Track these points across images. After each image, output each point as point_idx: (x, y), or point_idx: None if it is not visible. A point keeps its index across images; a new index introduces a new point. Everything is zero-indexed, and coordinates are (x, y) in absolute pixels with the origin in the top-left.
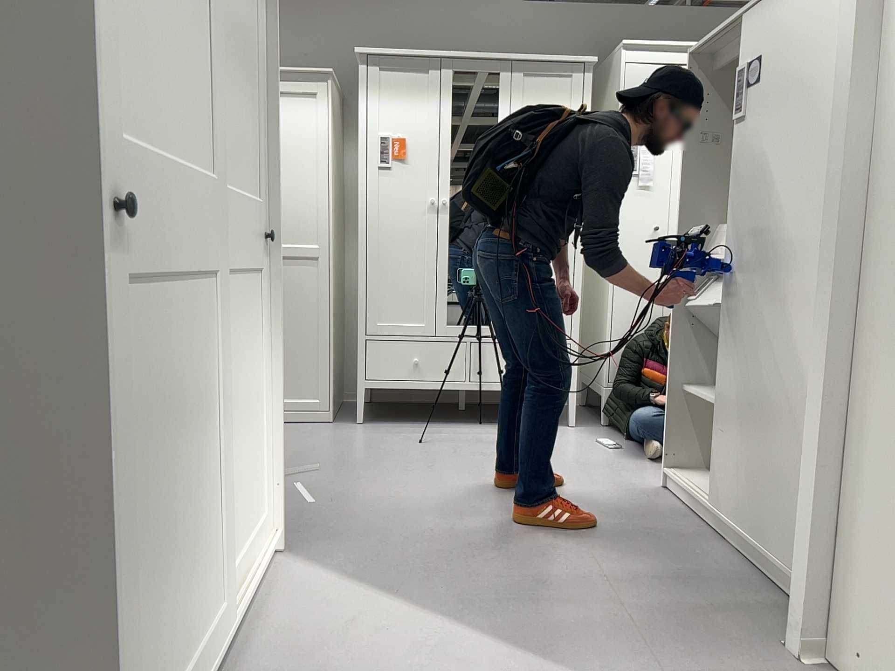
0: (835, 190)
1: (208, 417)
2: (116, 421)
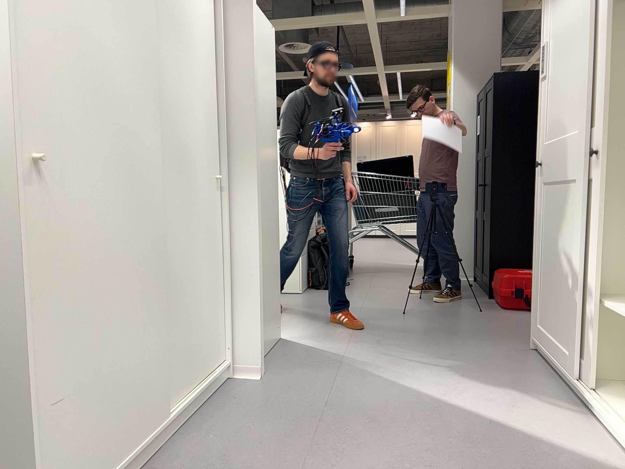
0: (255, 135)
1: (569, 248)
2: (539, 220)
